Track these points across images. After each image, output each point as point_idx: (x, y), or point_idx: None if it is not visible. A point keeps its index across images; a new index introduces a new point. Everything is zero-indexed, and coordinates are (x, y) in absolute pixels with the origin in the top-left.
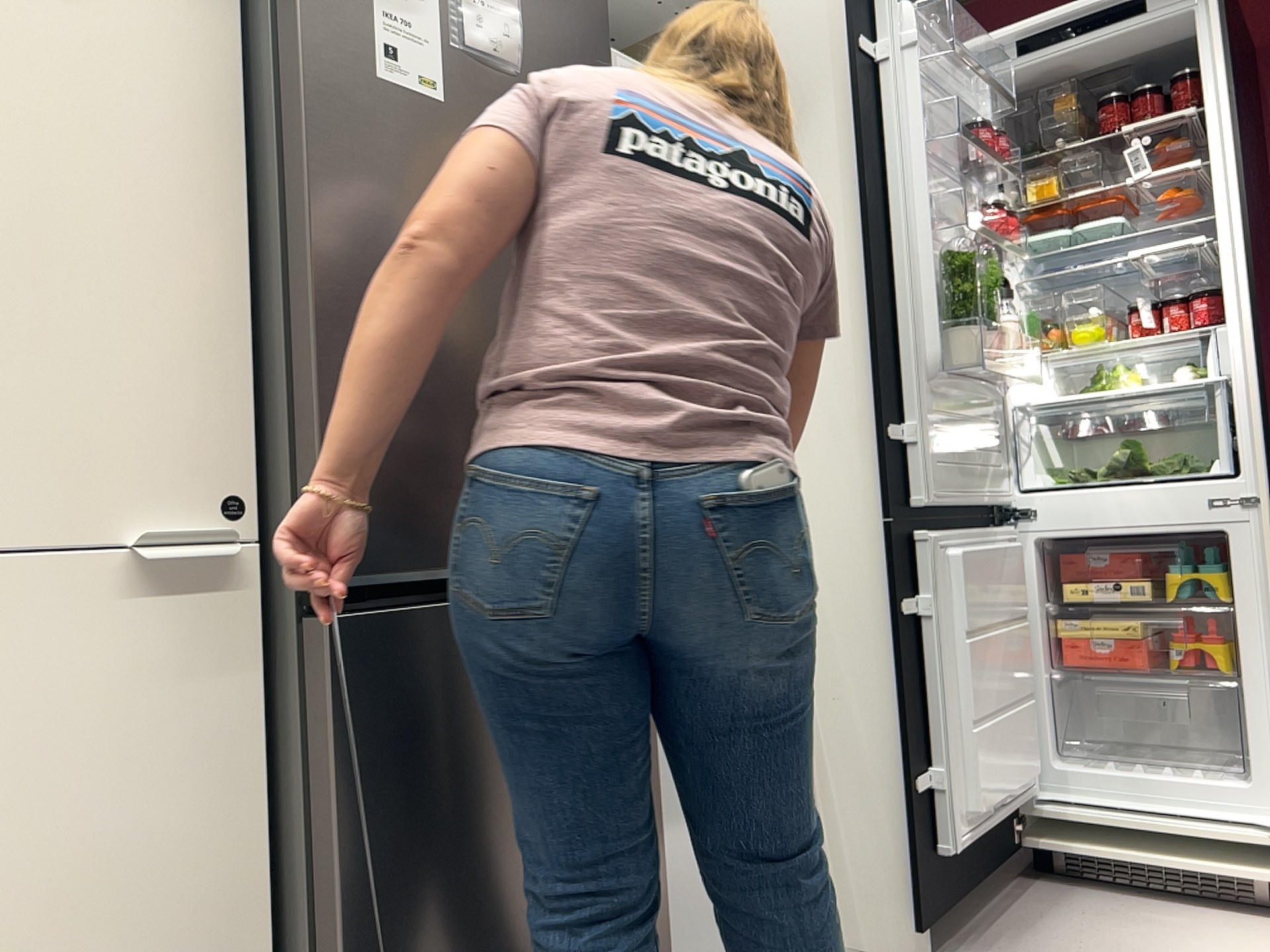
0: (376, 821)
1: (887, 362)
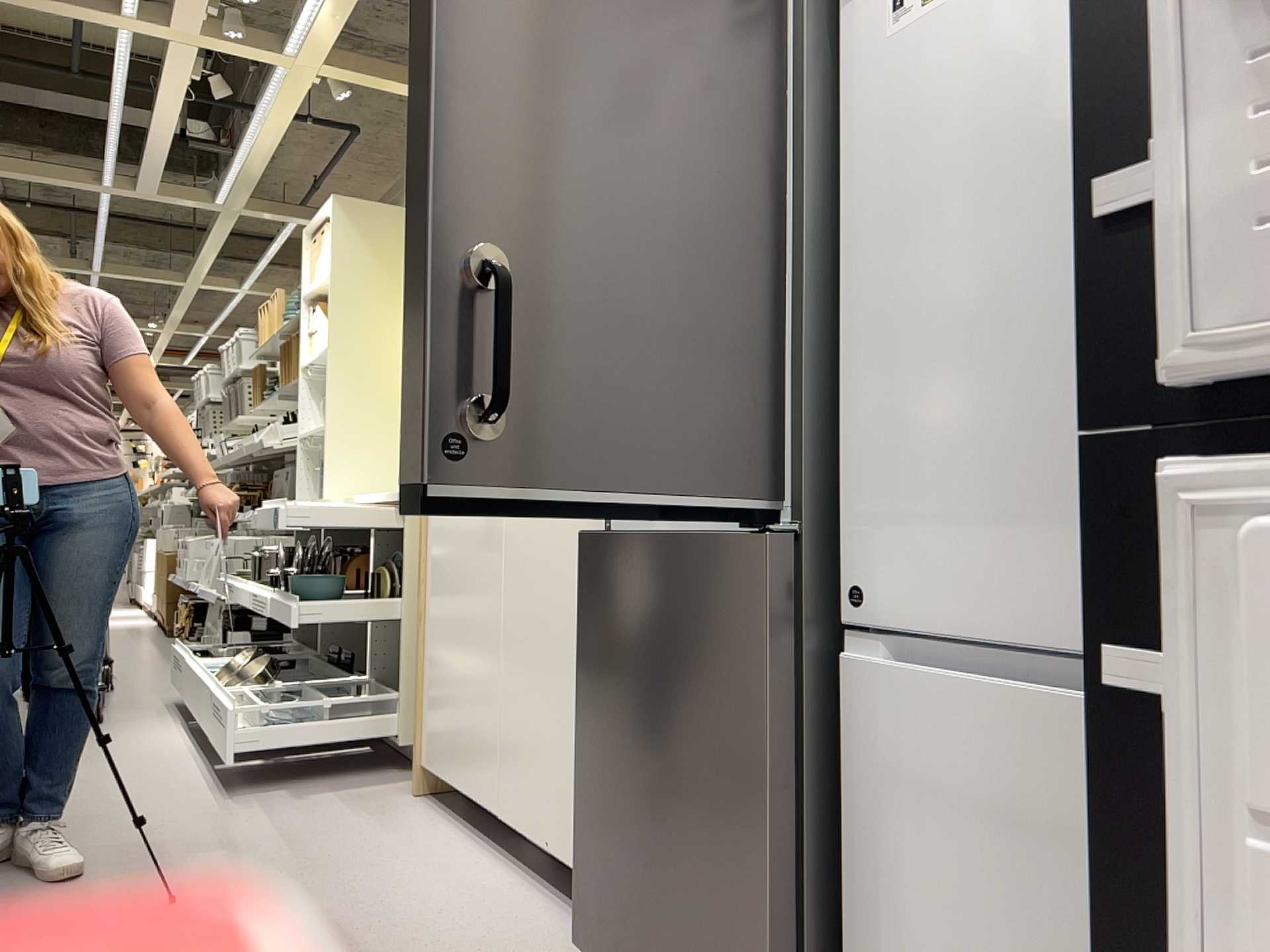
0: (589, 667)
1: (1137, 5)
